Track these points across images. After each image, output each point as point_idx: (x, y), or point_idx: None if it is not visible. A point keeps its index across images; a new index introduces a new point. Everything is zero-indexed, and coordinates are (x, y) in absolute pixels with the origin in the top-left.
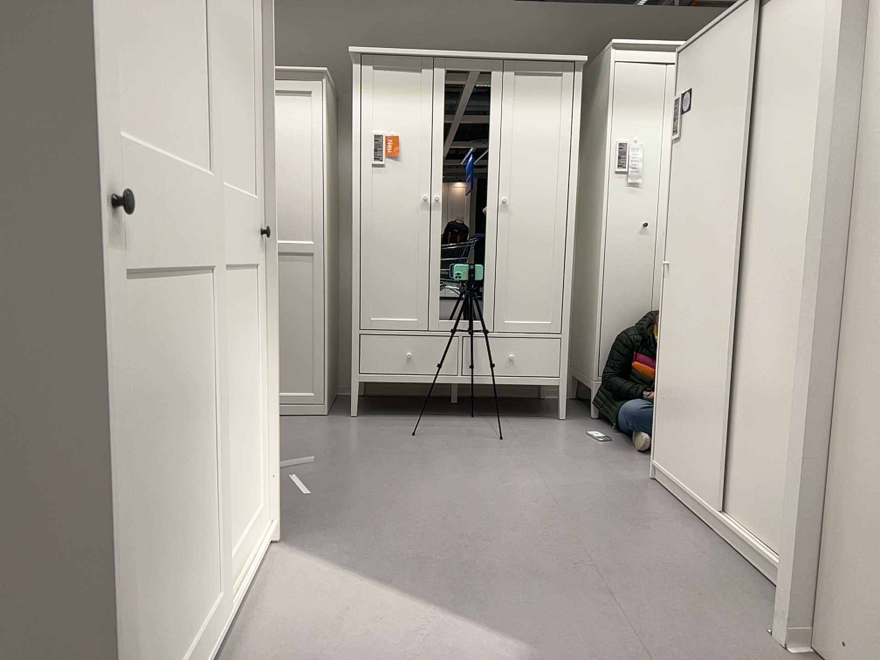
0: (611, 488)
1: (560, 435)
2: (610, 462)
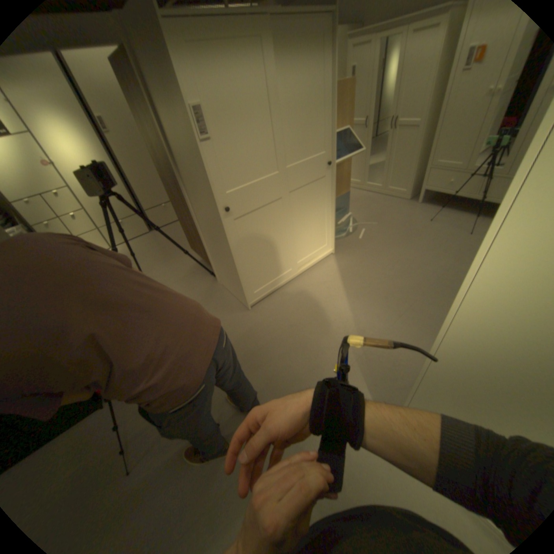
0: None
1: None
2: None
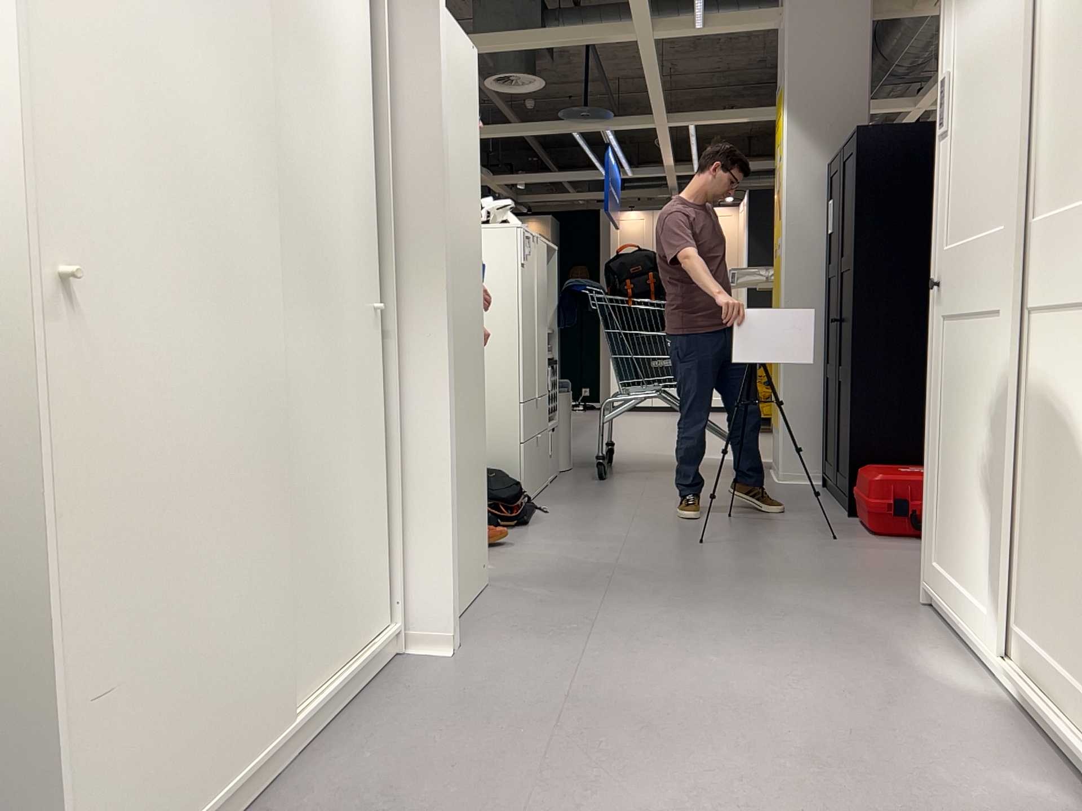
0: None
1: None
2: None
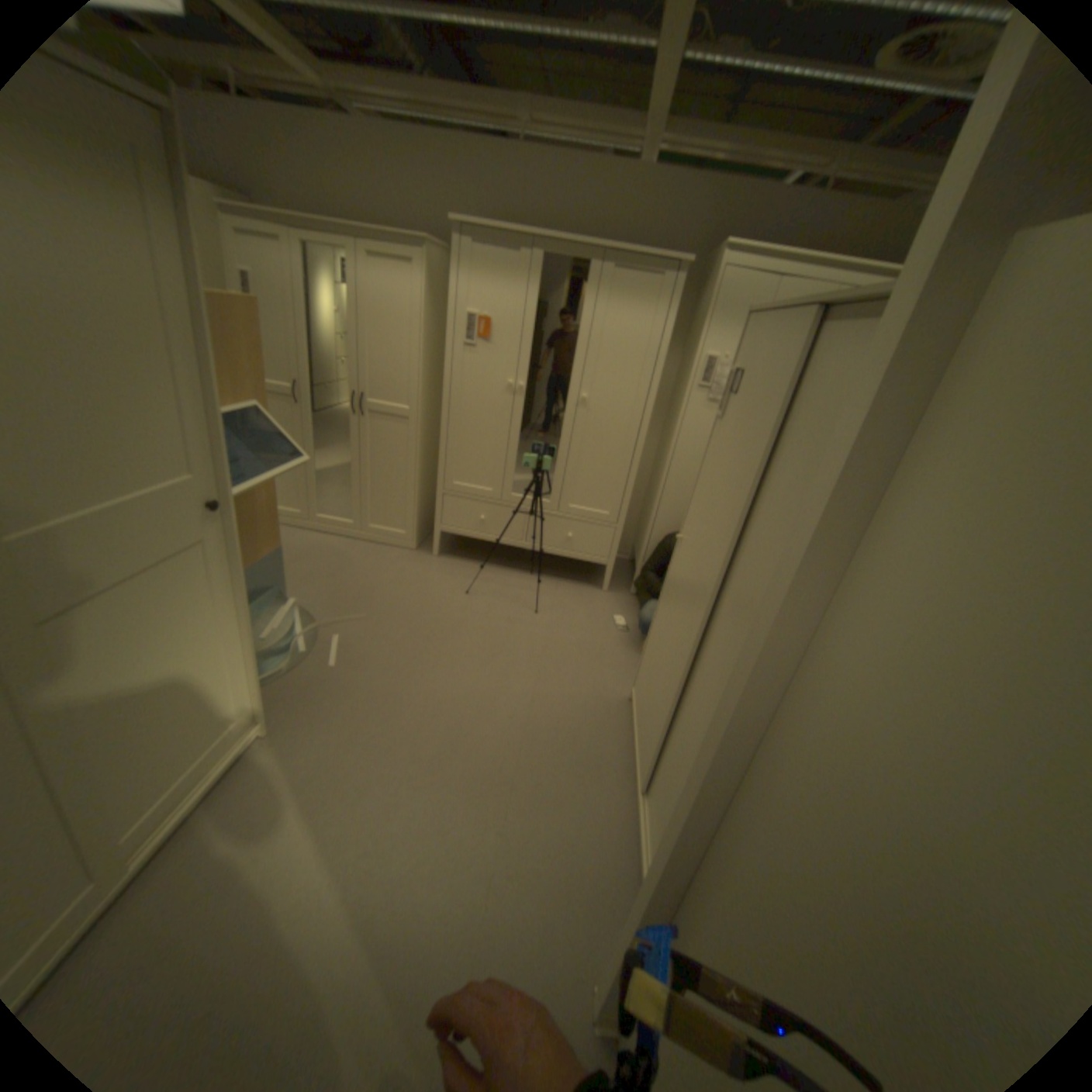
0: (587, 705)
1: (588, 615)
2: (608, 664)
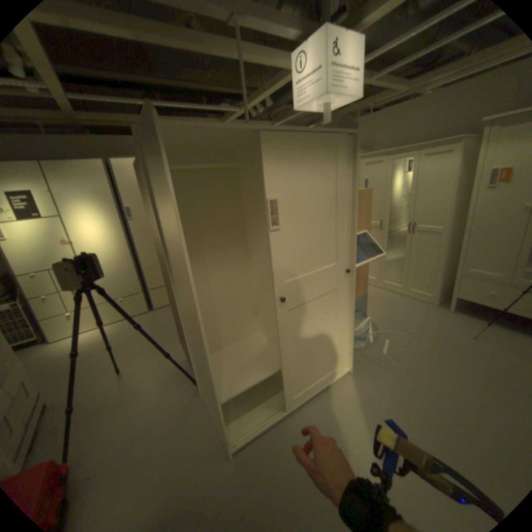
0: None
1: None
2: None
